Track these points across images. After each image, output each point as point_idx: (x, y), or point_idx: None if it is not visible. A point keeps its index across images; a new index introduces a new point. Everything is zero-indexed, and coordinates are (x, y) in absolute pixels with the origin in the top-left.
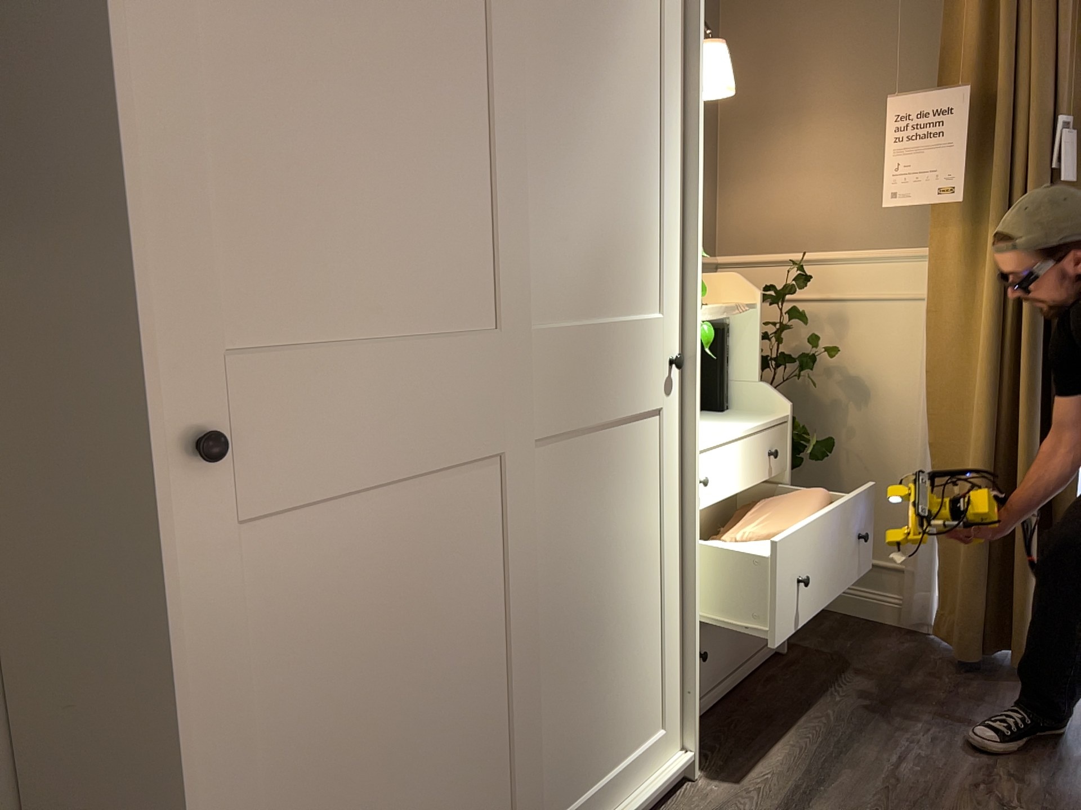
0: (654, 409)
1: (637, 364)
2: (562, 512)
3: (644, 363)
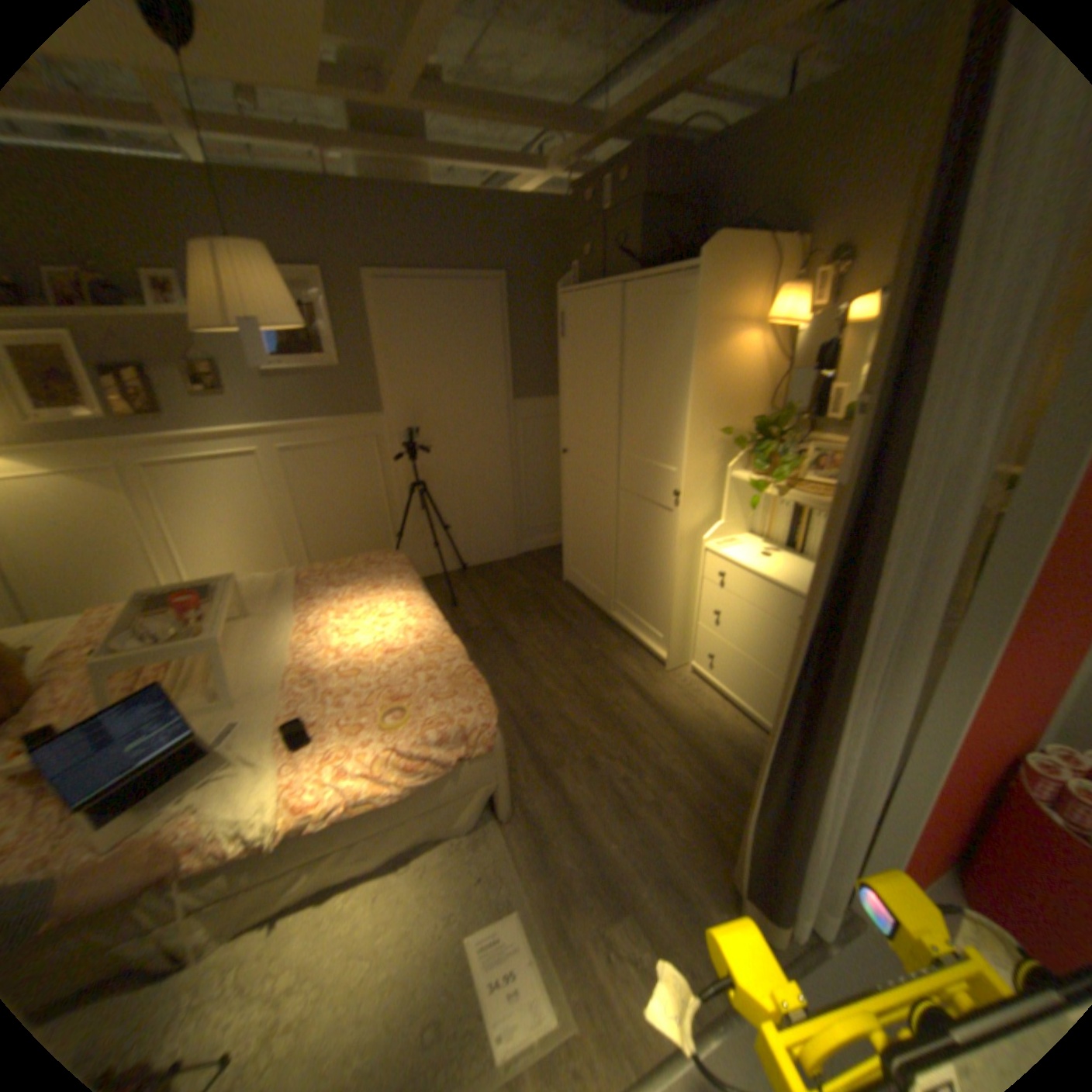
0: (669, 507)
1: (661, 483)
2: (631, 516)
3: (664, 485)
